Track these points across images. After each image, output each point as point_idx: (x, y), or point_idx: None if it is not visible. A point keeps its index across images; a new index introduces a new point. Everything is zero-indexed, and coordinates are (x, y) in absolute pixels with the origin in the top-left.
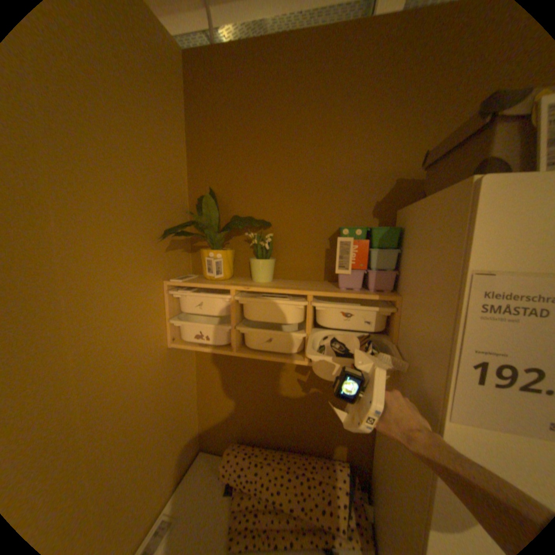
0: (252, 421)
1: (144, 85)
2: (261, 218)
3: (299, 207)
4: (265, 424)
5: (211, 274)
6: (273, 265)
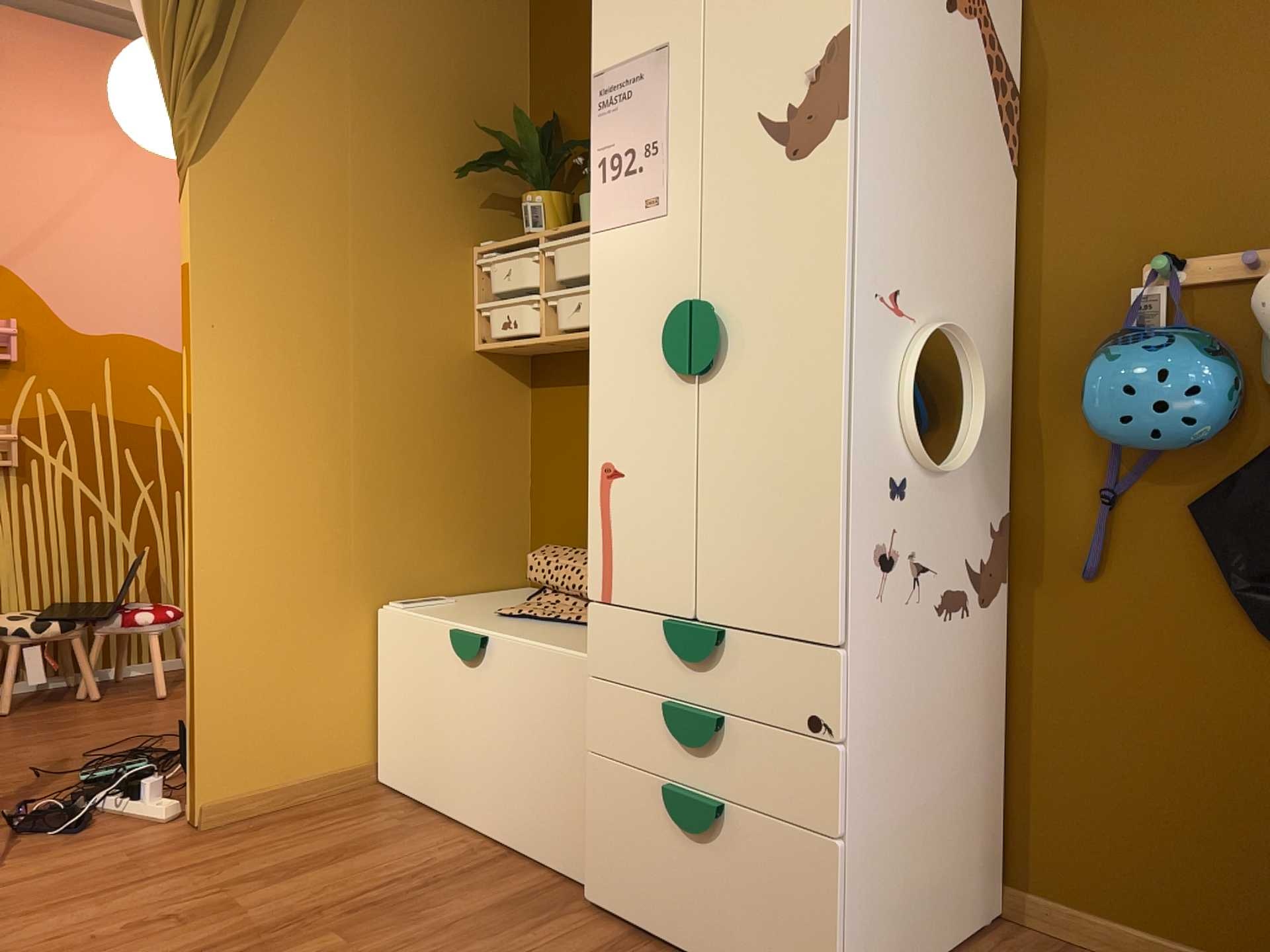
0: None
1: None
2: None
3: None
4: None
5: (526, 229)
6: None
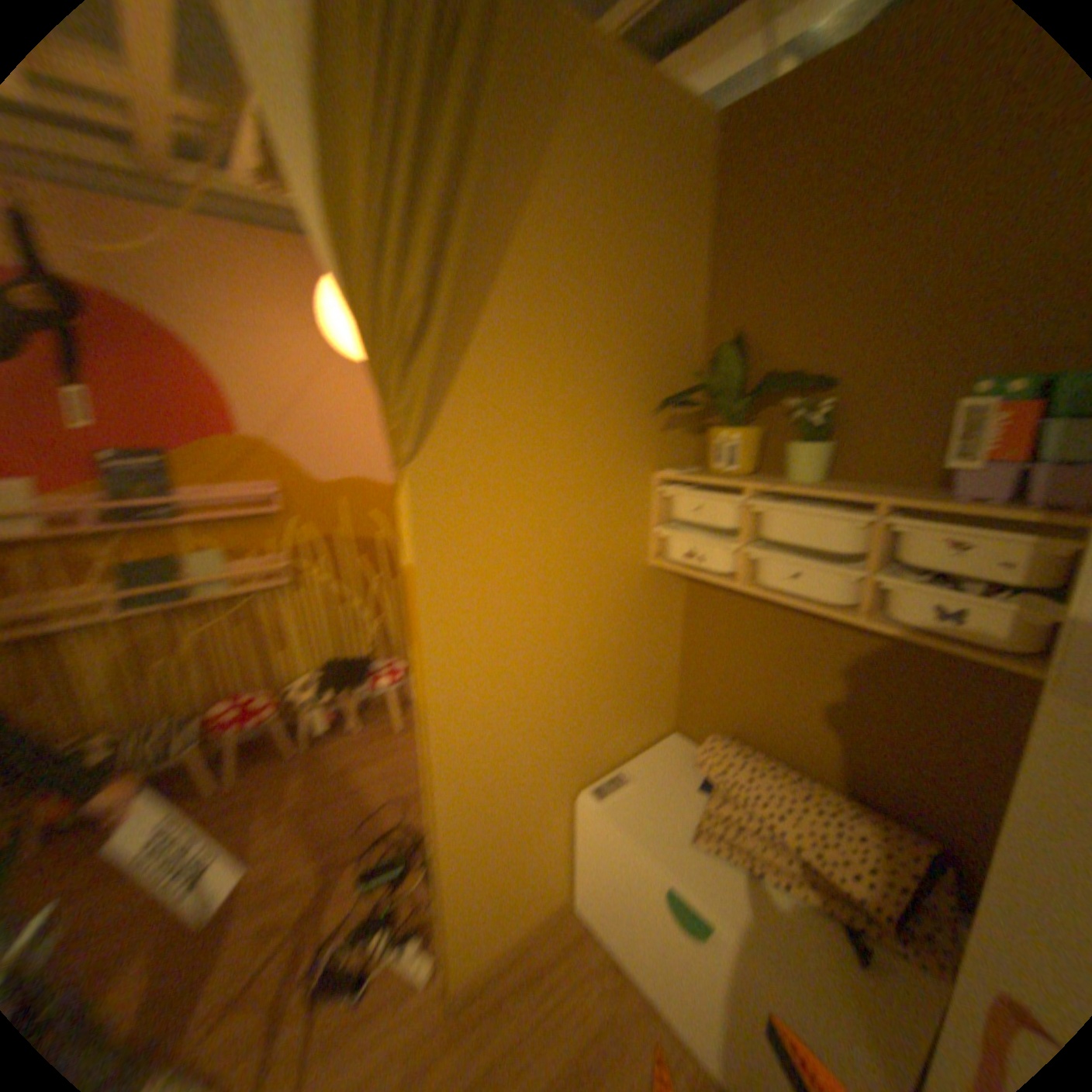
0: (760, 714)
1: (655, 200)
2: (818, 371)
3: (900, 344)
4: (782, 725)
5: (717, 465)
6: (825, 454)
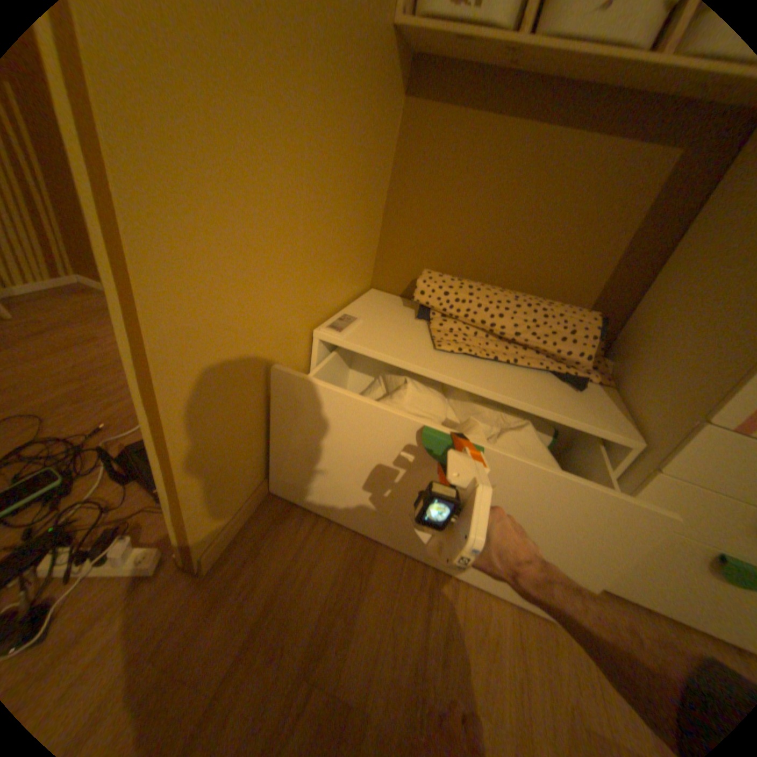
0: (464, 246)
1: None
2: None
3: None
4: (483, 251)
5: None
6: None
